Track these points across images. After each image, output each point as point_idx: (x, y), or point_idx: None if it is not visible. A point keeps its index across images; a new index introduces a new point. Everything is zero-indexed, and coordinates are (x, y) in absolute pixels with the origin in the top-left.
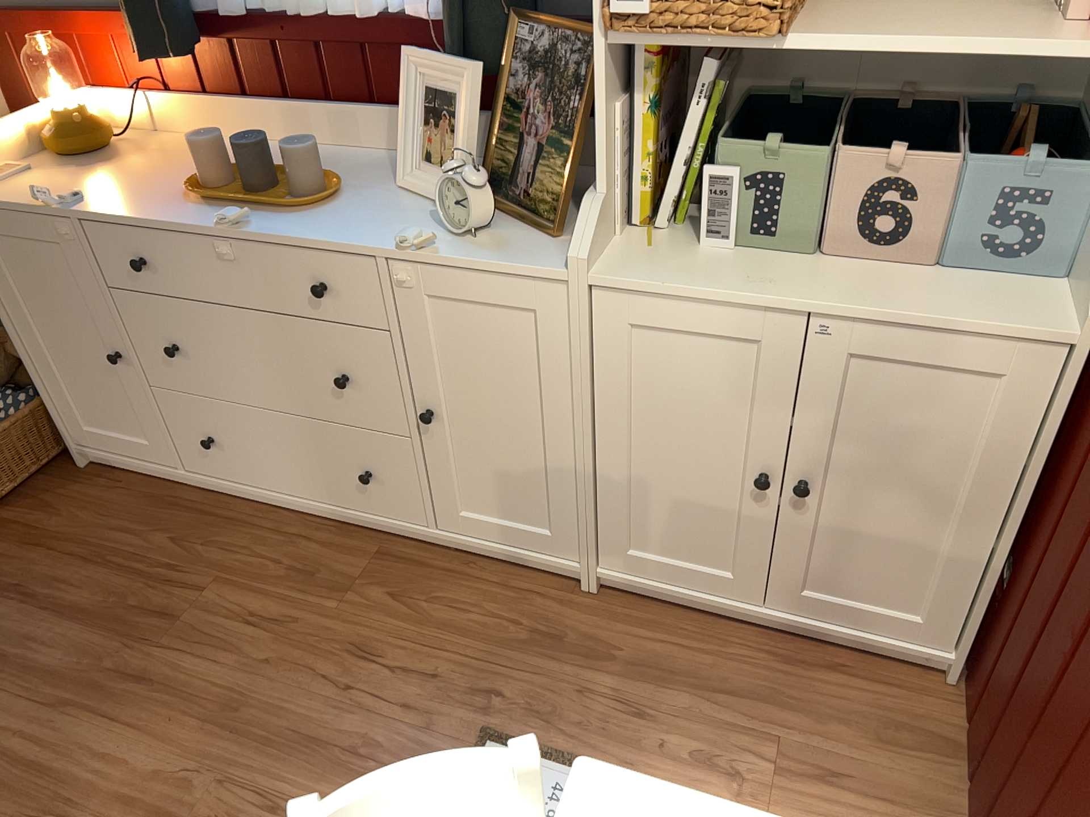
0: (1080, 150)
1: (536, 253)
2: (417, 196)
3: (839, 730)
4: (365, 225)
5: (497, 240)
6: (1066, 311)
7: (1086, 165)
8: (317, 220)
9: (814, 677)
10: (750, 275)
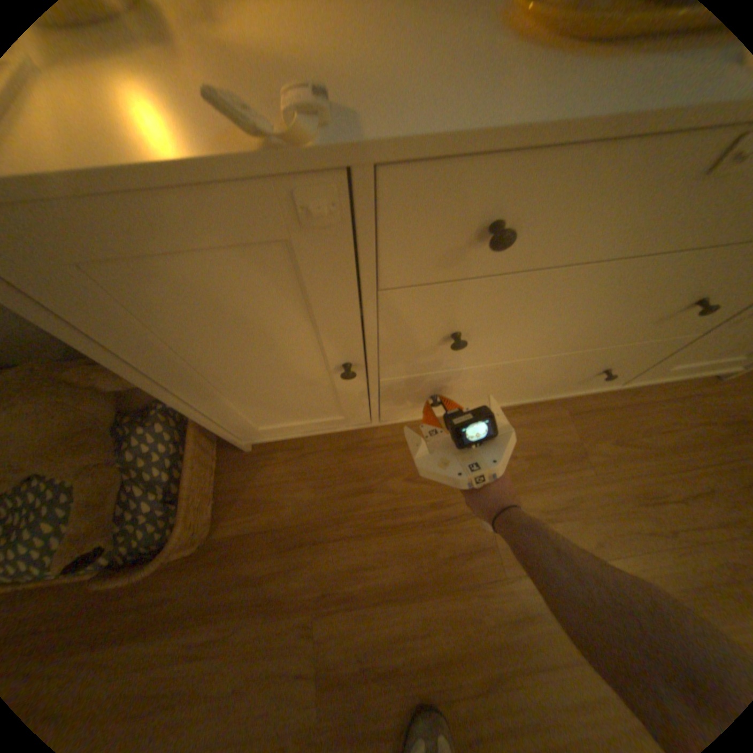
0: None
1: None
2: None
3: None
4: None
5: None
6: None
7: None
8: None
9: None
10: None
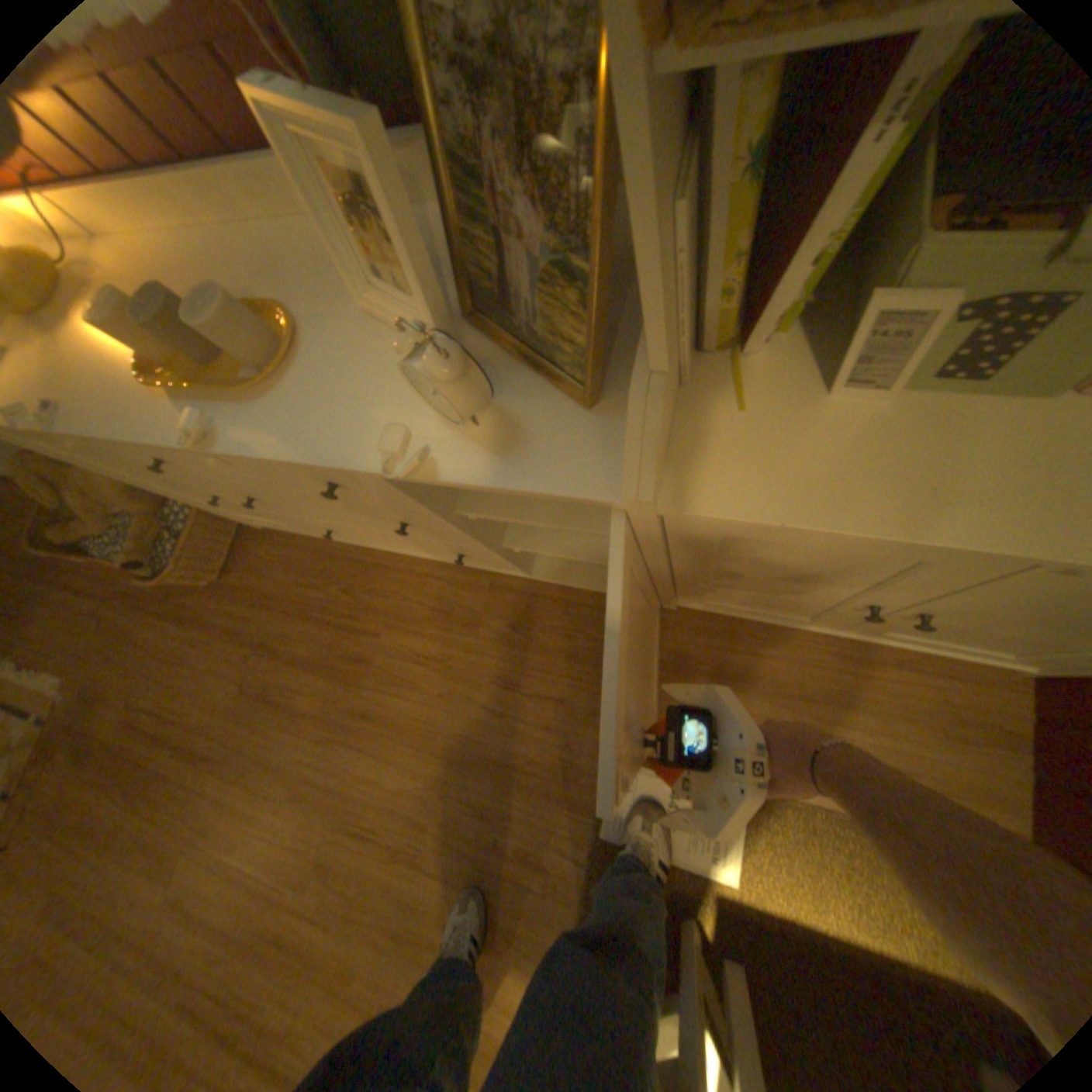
0: None
1: (566, 452)
2: (380, 320)
3: (912, 739)
4: (330, 408)
5: (504, 425)
6: None
7: None
8: (275, 407)
9: (884, 684)
10: (942, 470)
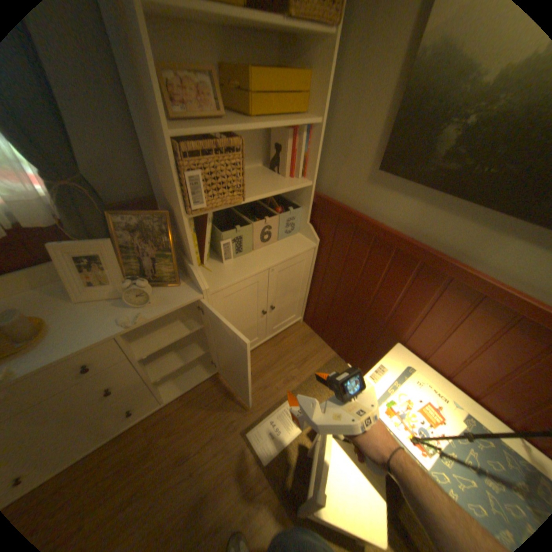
0: (290, 202)
1: (180, 295)
2: (88, 301)
3: (299, 350)
4: (83, 329)
5: (158, 299)
6: (310, 240)
7: (298, 207)
8: (49, 344)
9: (284, 345)
10: (246, 265)
